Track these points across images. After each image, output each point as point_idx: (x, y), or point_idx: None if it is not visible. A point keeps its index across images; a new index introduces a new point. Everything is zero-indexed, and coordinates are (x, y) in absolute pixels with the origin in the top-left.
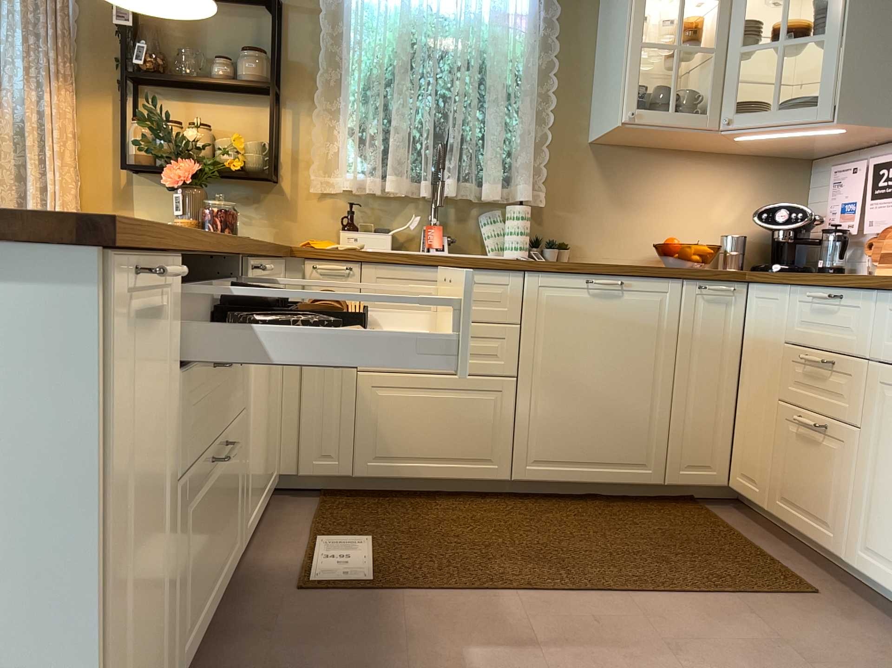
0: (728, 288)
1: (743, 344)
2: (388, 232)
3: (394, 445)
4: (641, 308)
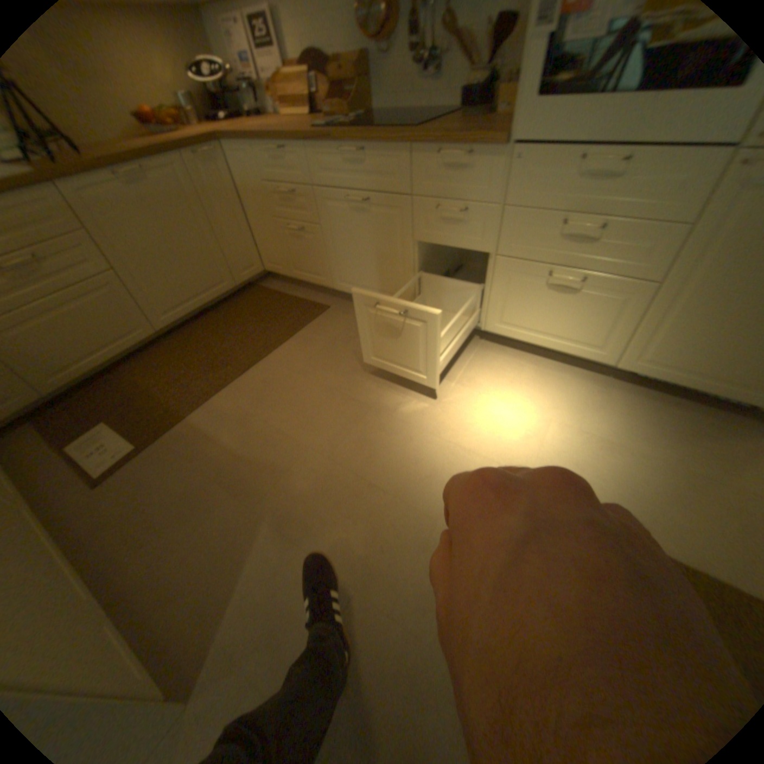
0: (209, 147)
1: (234, 183)
2: None
3: (57, 358)
4: (163, 180)
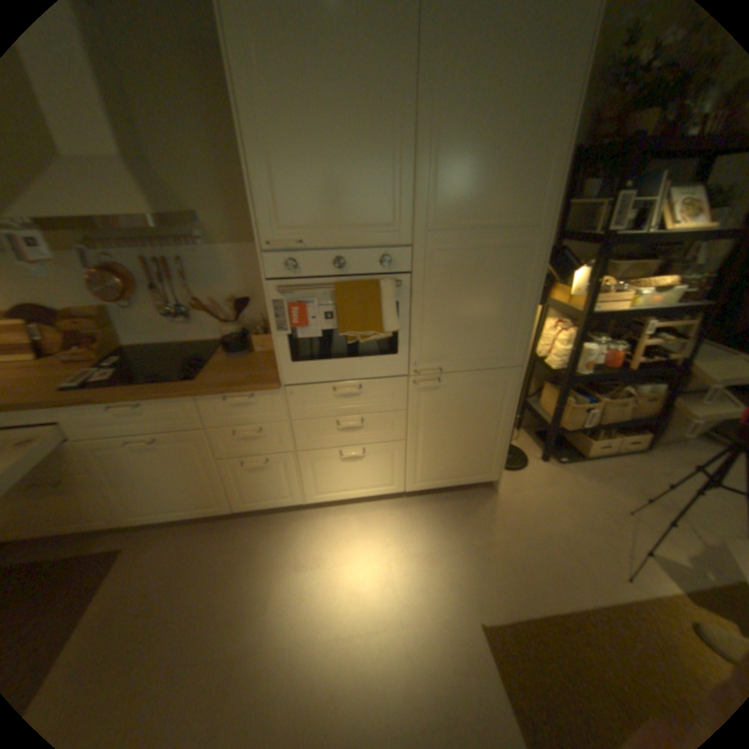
0: None
1: None
2: None
3: None
4: None
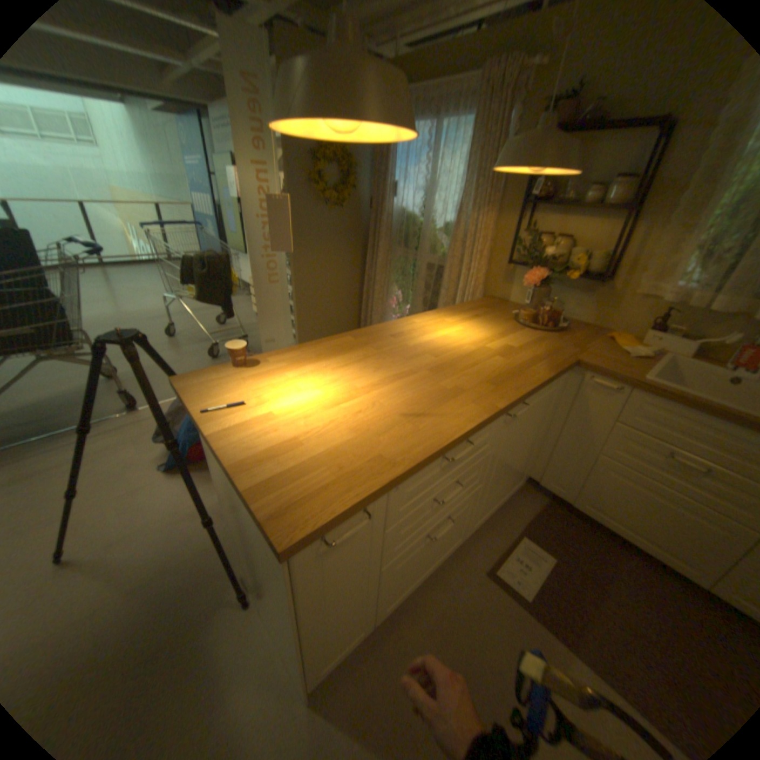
0: None
1: None
2: (698, 341)
3: (612, 508)
4: None
